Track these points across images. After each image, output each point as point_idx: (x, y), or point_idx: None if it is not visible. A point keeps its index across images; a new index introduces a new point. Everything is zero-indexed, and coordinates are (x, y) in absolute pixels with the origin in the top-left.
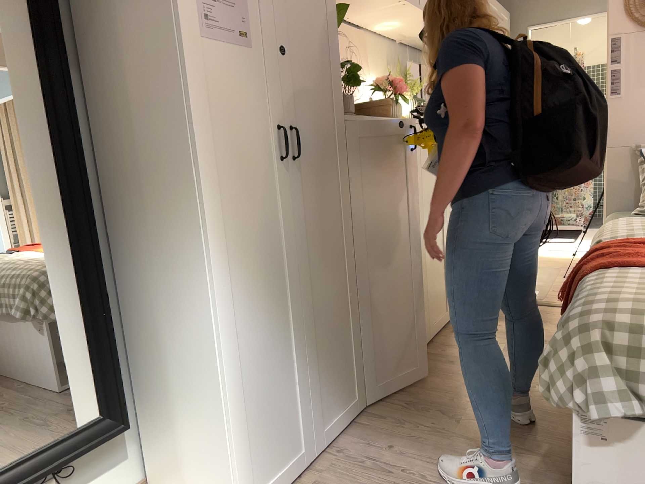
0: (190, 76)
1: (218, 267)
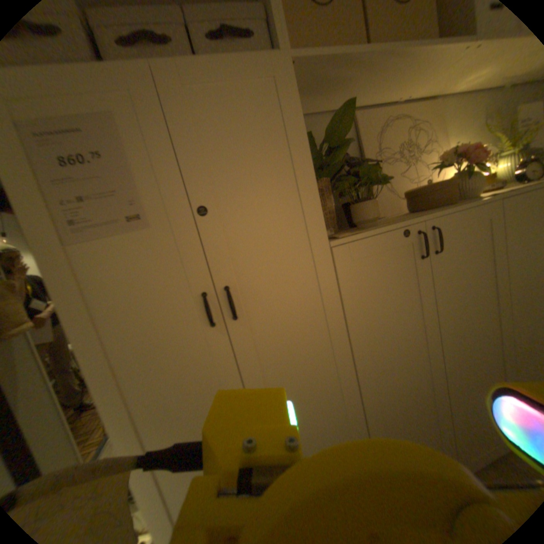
0: (54, 291)
1: (128, 447)
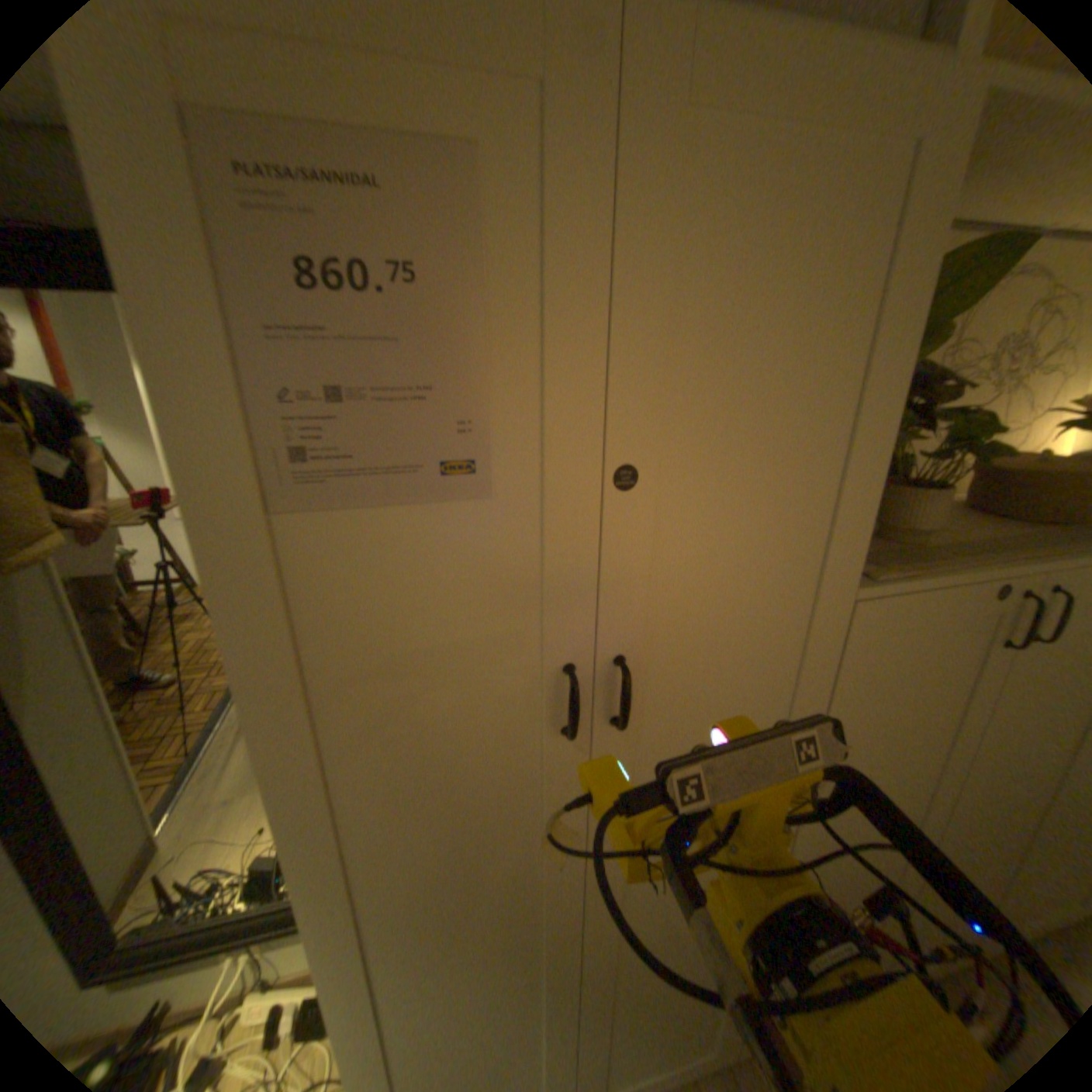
0: (223, 624)
1: (329, 943)
